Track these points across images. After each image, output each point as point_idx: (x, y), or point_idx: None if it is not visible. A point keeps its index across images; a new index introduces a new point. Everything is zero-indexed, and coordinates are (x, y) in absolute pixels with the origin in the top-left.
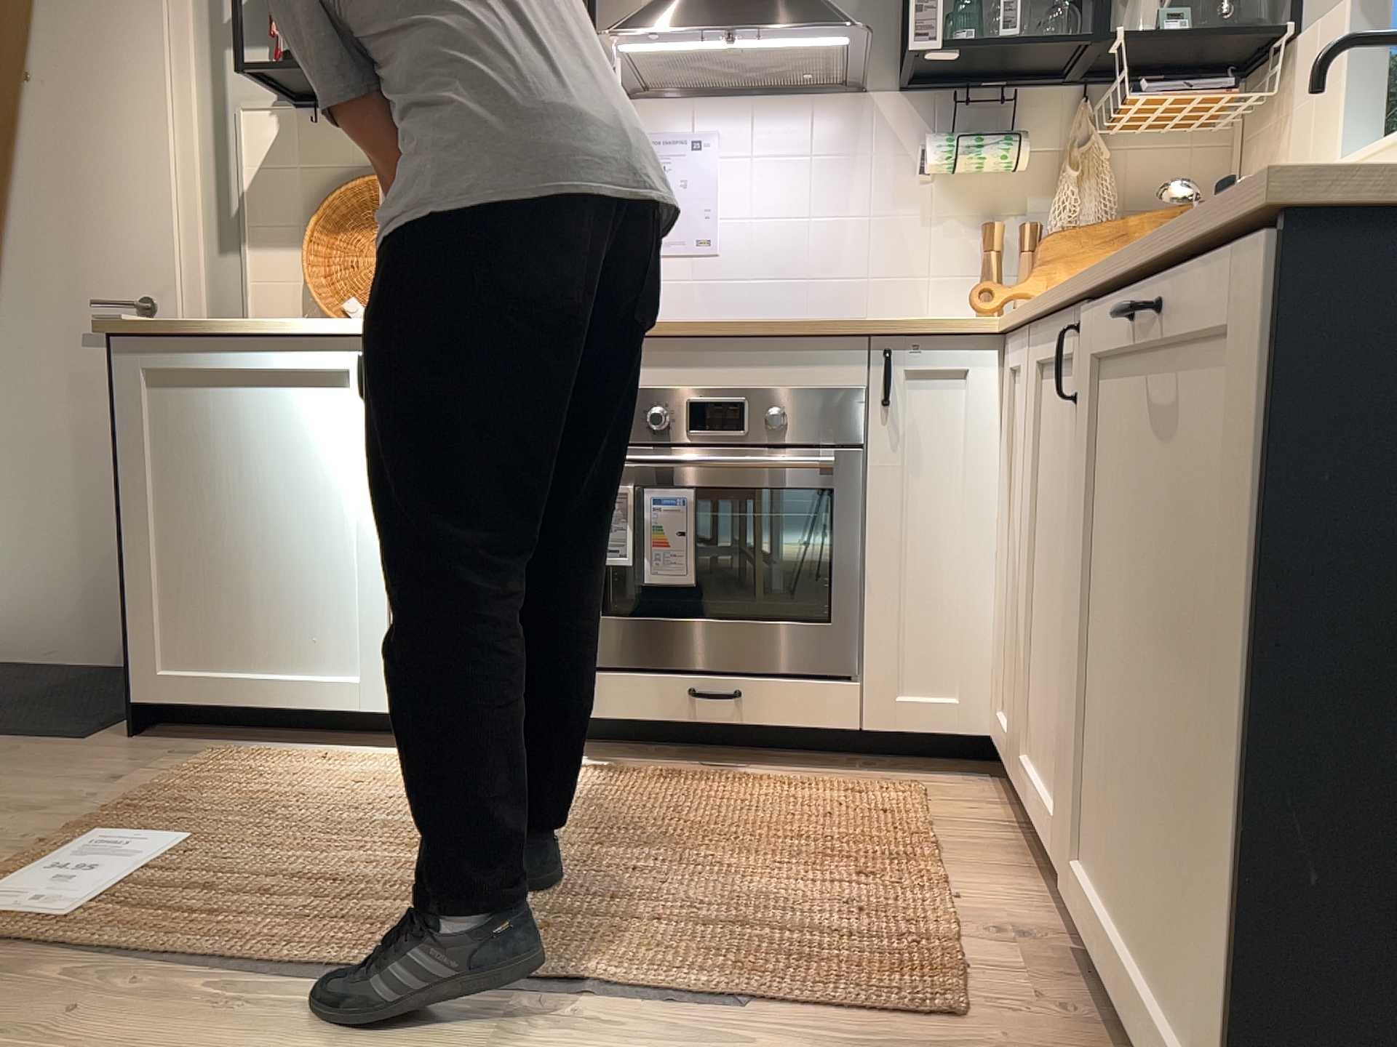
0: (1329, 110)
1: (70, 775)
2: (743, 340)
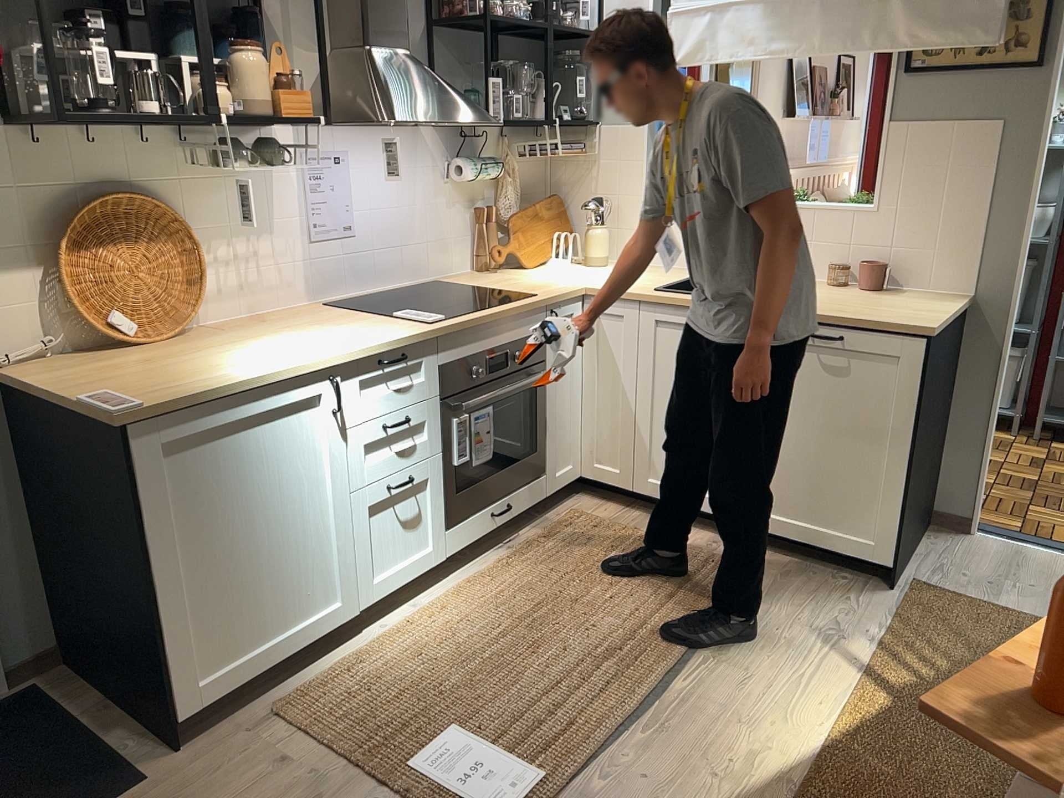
0: (634, 169)
1: (240, 785)
2: (506, 317)
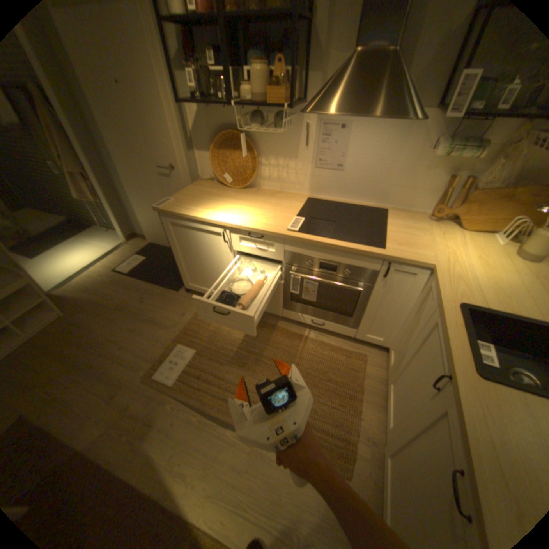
0: None
1: (174, 310)
2: (339, 249)
